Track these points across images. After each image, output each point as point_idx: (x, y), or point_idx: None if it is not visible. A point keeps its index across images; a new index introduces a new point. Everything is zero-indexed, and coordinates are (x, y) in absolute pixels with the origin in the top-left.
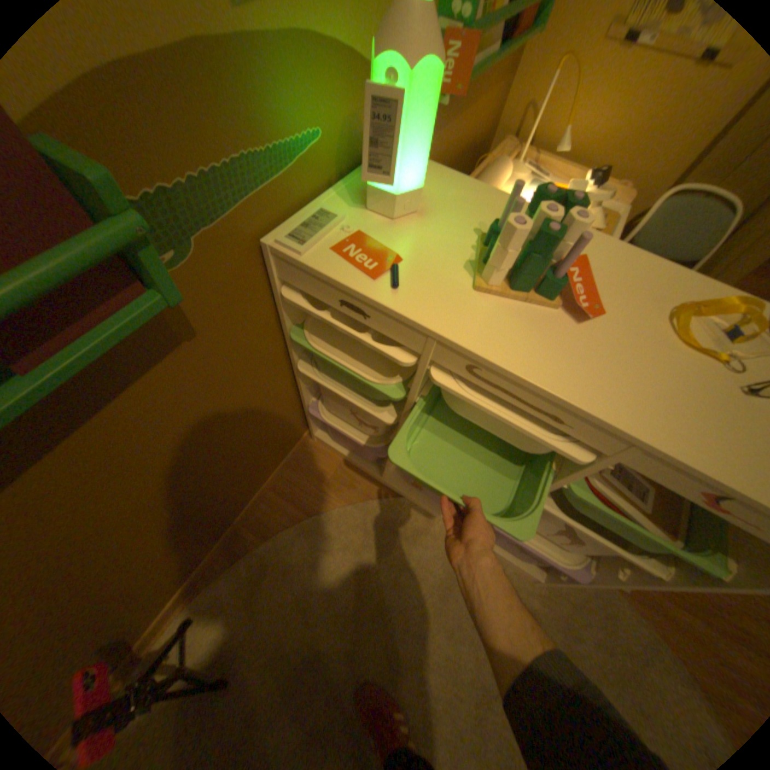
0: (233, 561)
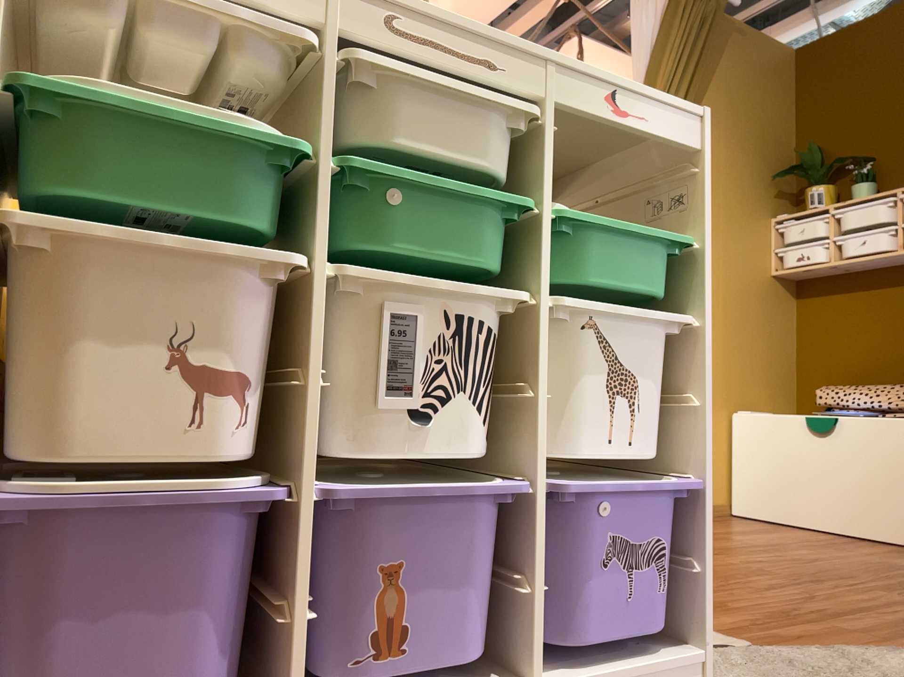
0: None
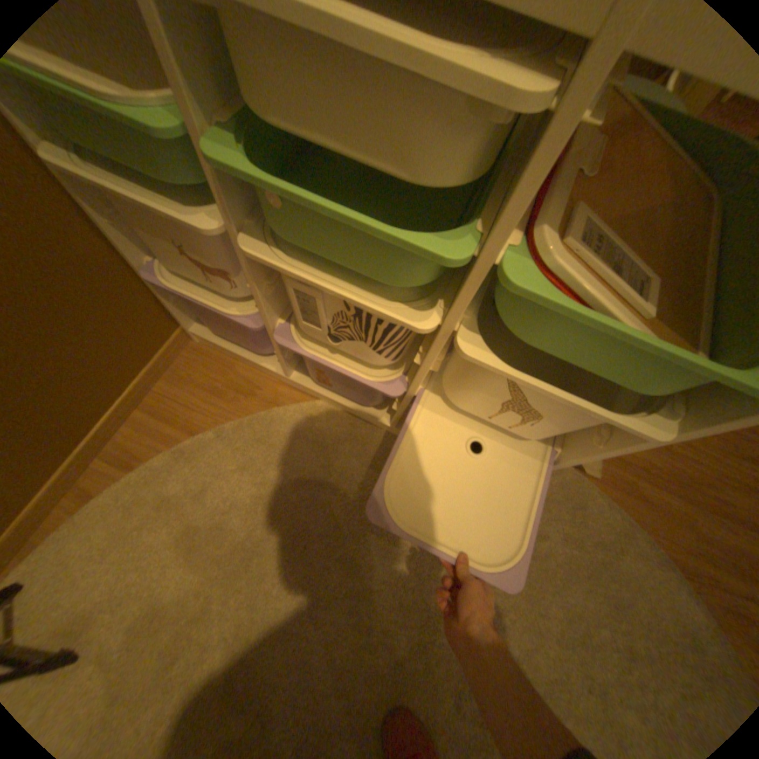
0: (84, 502)
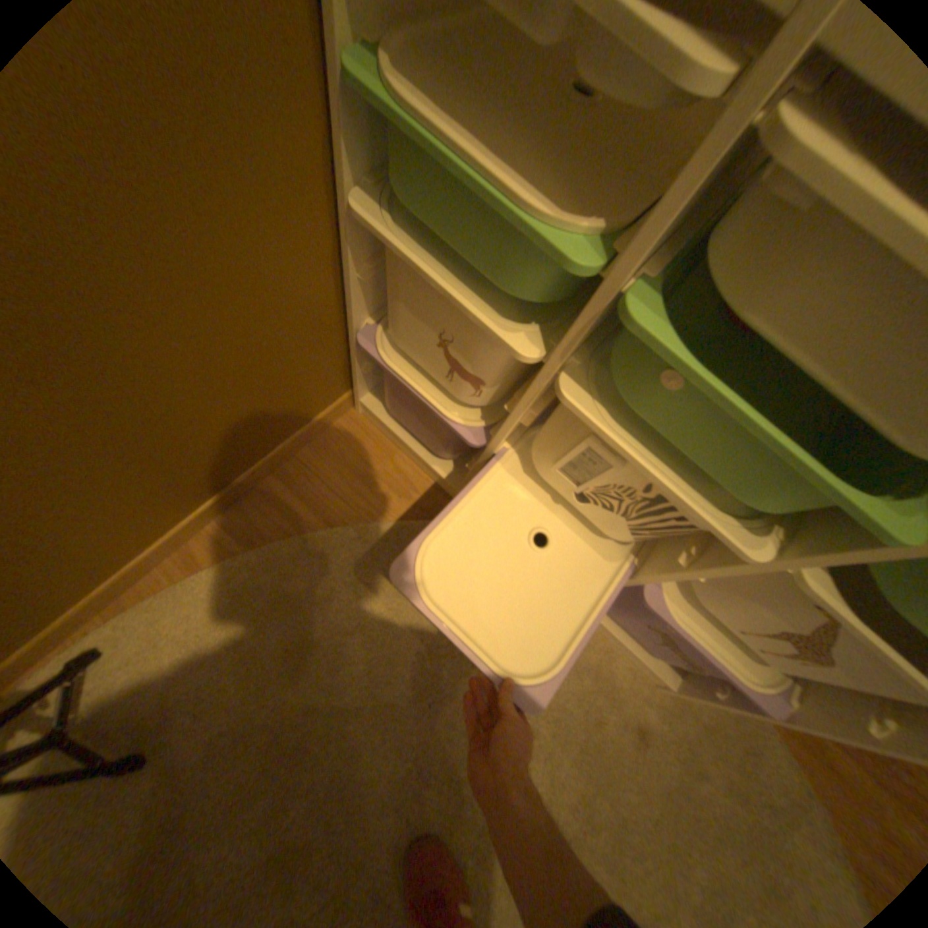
0: (191, 572)
